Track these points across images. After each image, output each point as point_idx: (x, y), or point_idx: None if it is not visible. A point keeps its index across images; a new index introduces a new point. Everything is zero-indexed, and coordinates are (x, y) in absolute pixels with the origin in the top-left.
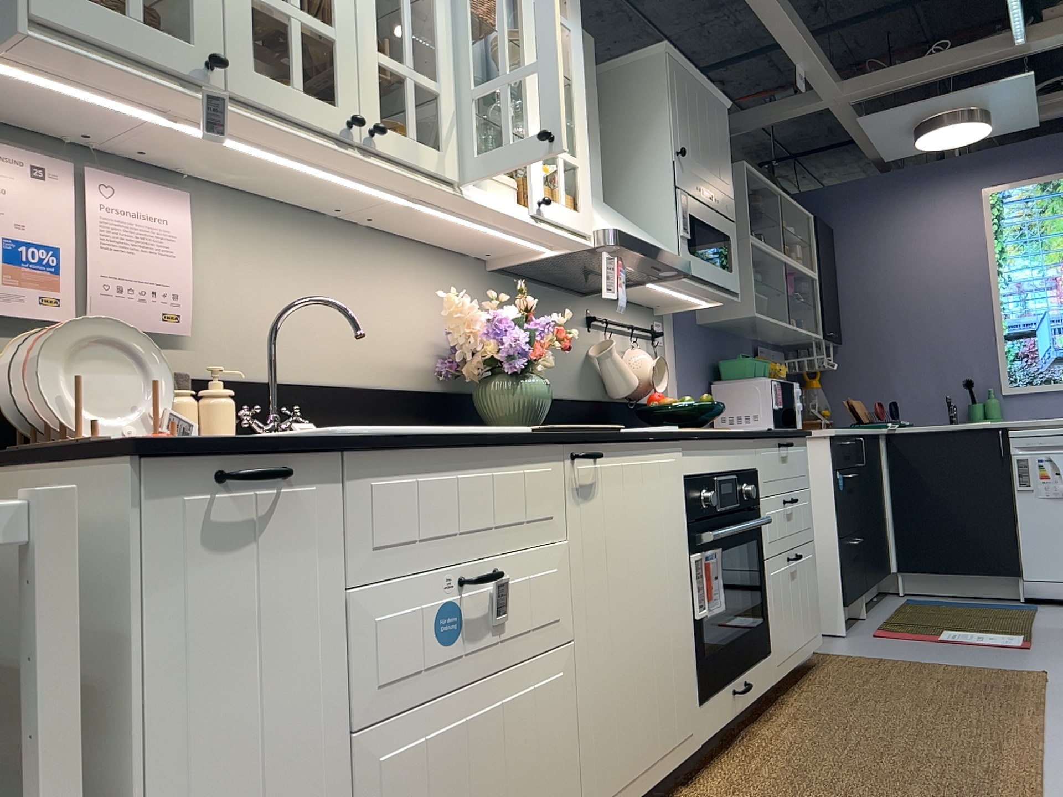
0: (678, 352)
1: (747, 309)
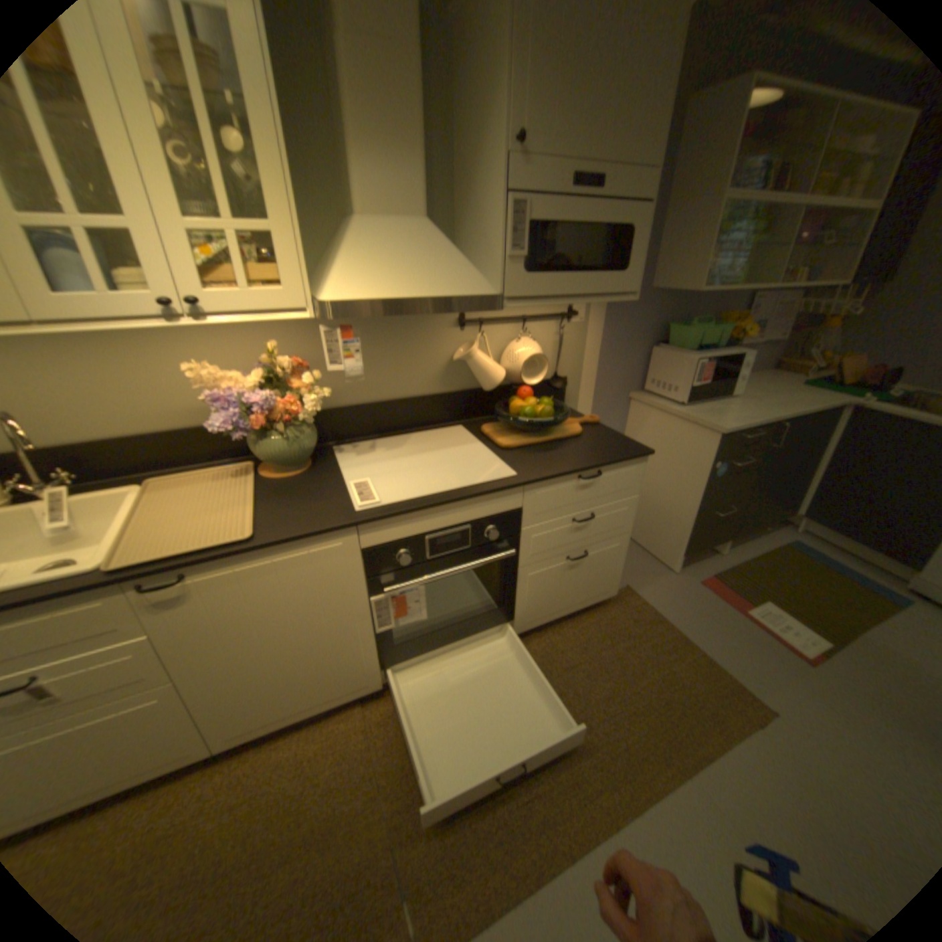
0: (604, 322)
1: (706, 275)
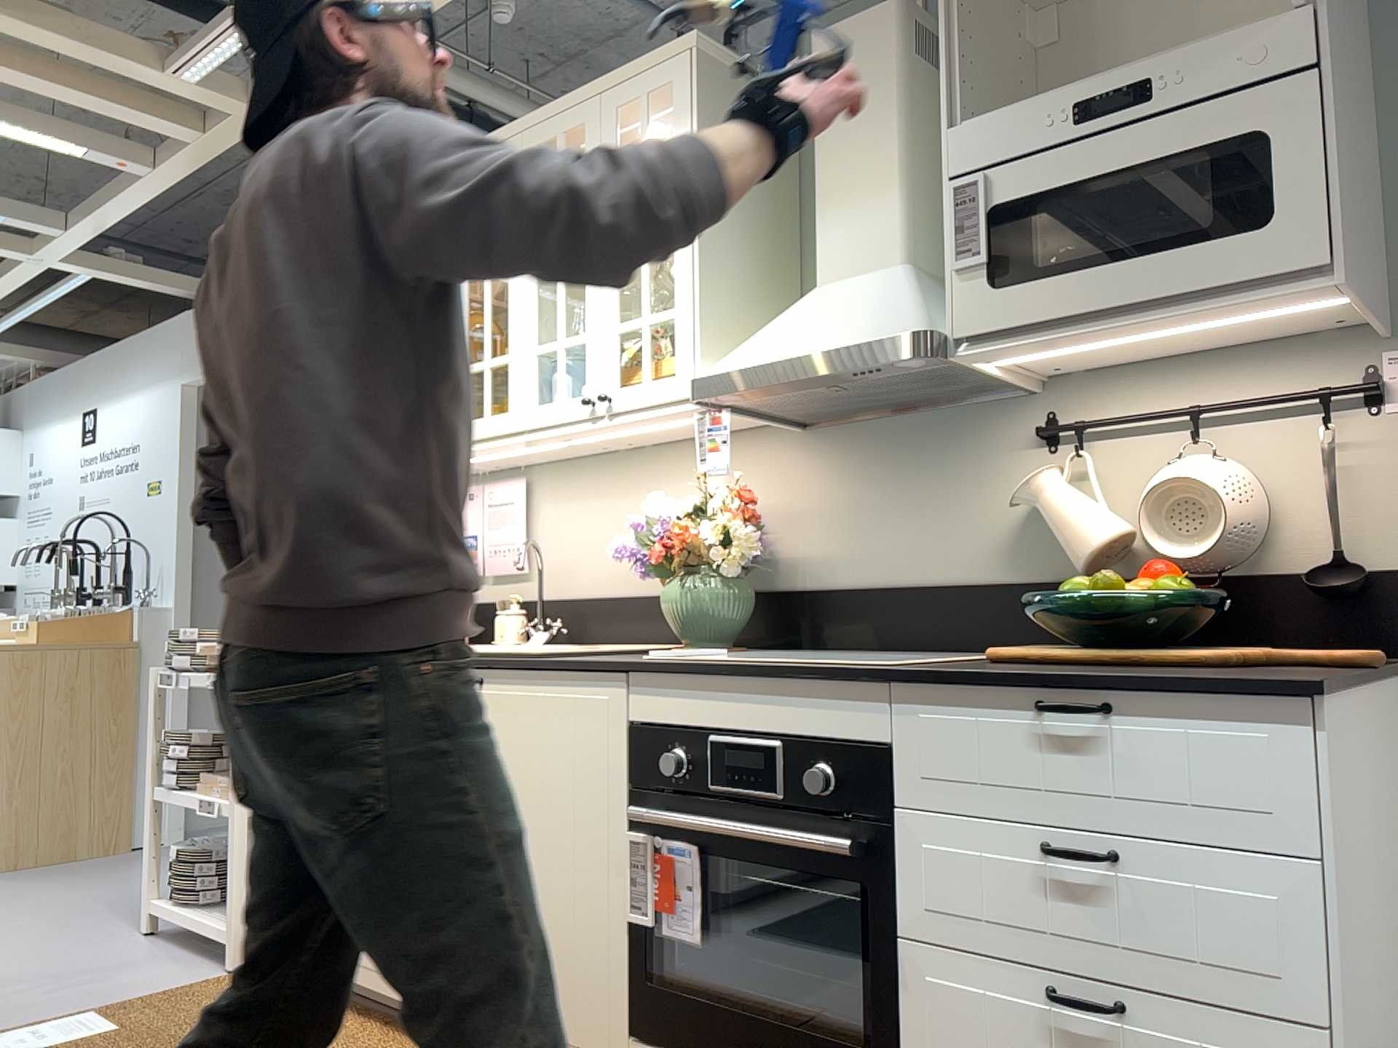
0: None
1: None
